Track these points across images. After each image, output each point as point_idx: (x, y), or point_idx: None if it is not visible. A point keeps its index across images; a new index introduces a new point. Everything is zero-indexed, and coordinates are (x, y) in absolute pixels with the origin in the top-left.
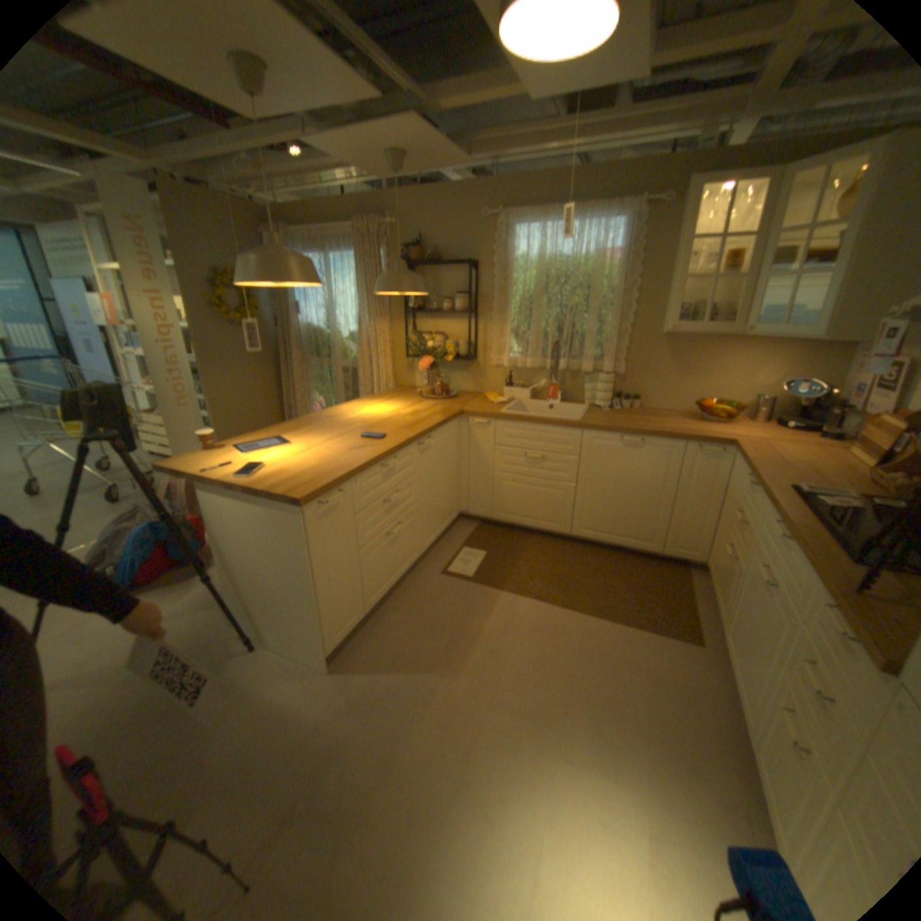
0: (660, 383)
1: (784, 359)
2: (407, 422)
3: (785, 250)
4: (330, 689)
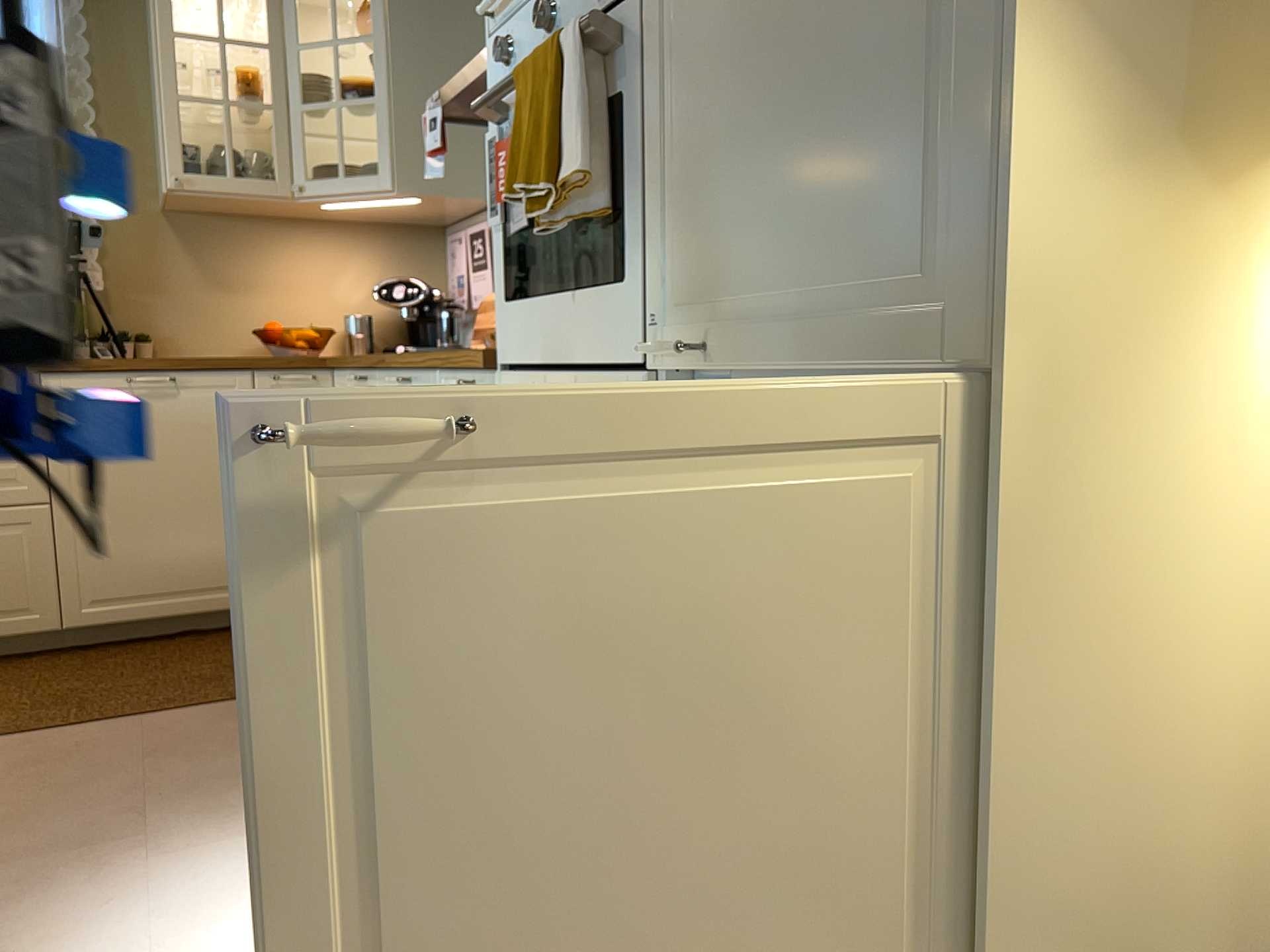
0: (182, 307)
1: (363, 259)
2: None
3: (314, 77)
4: None
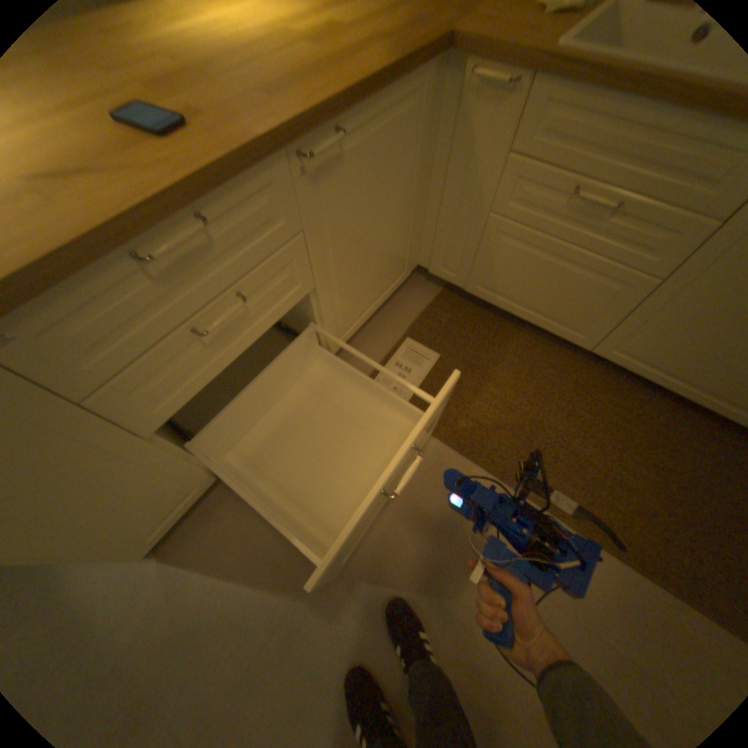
0: None
1: None
2: (292, 62)
3: None
4: (156, 589)
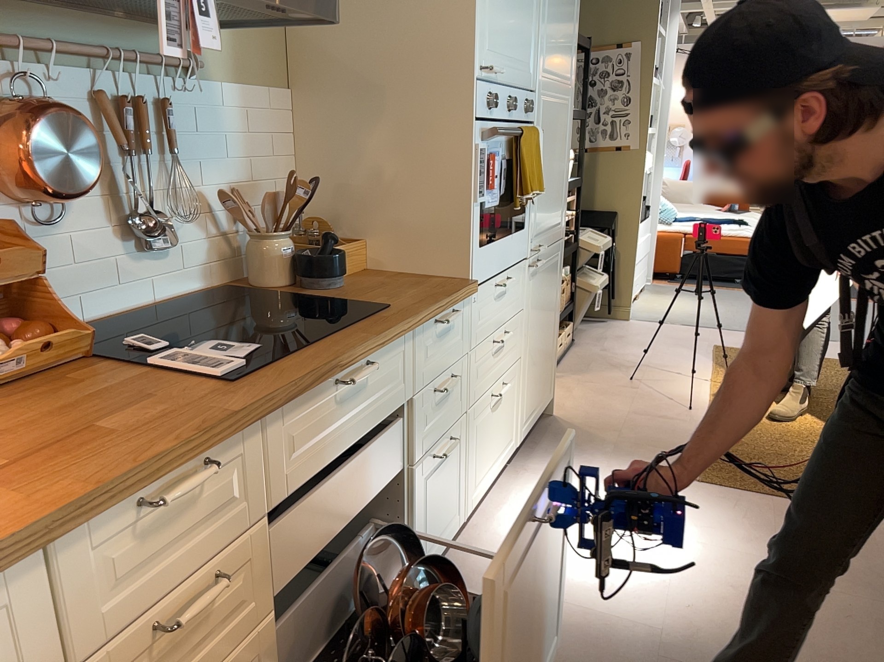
0: None
1: None
2: None
3: None
4: None
